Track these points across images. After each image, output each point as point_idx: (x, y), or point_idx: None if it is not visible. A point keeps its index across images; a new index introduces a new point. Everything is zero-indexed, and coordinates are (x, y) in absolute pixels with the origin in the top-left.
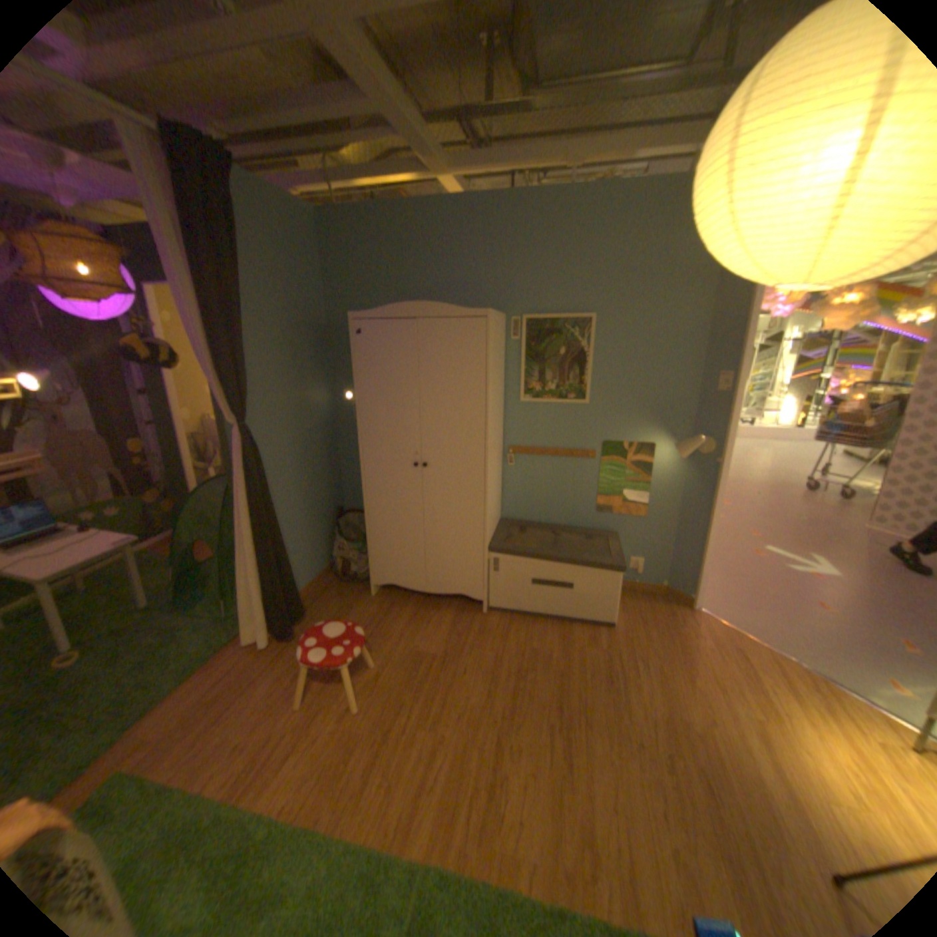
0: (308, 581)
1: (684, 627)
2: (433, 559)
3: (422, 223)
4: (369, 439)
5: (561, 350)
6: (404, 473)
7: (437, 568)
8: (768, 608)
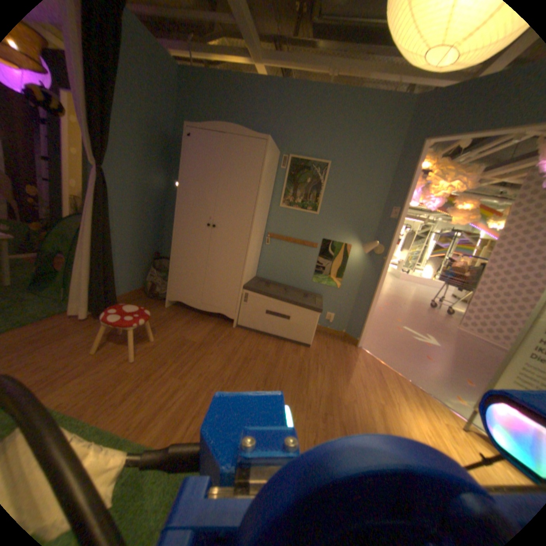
0: (125, 292)
1: (348, 354)
2: (208, 290)
3: (241, 88)
4: (182, 205)
5: (307, 180)
6: (200, 230)
7: (209, 295)
8: (397, 353)
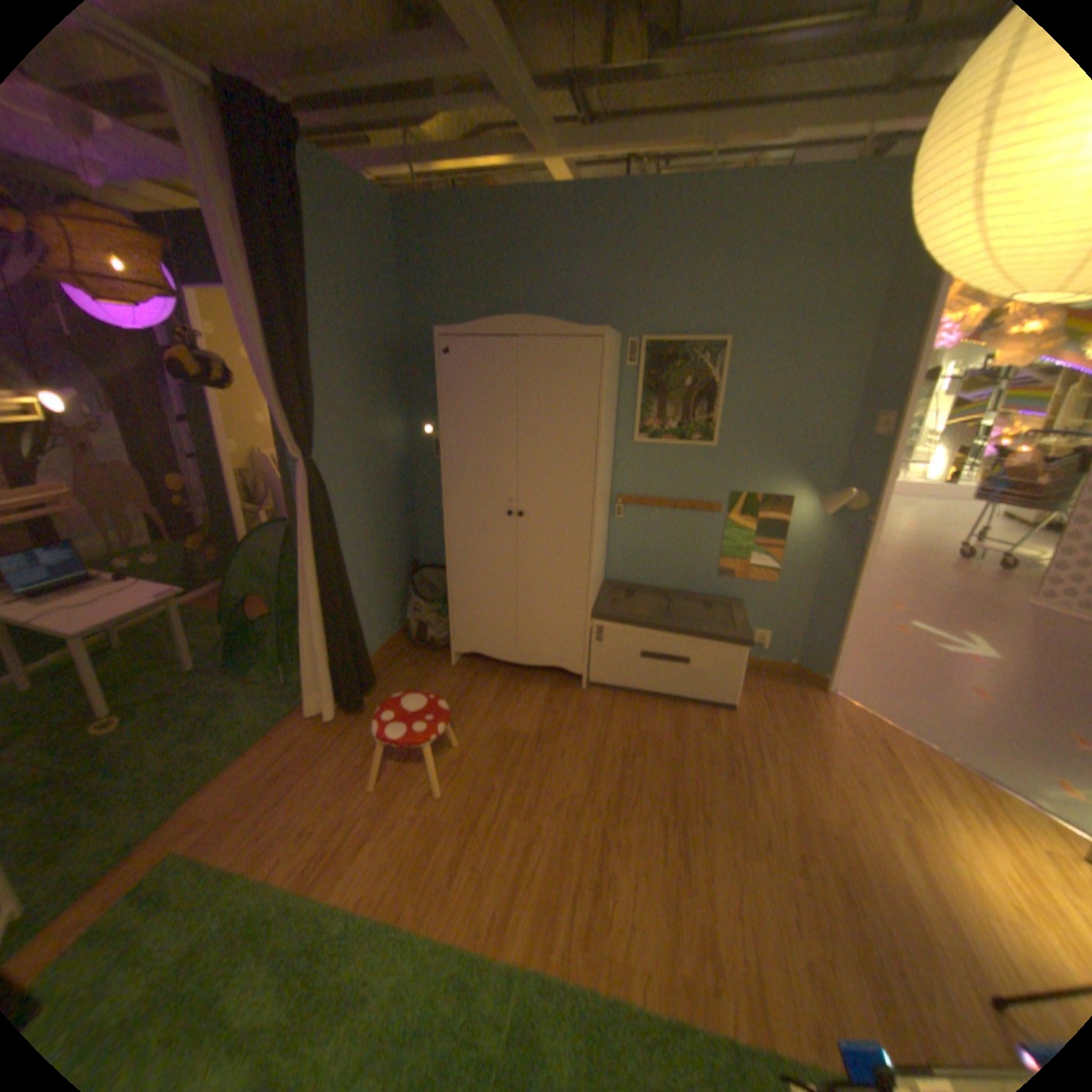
0: (379, 646)
1: (816, 712)
2: (525, 625)
3: (523, 219)
4: (455, 482)
5: (686, 380)
6: (495, 523)
7: (530, 635)
8: (915, 693)
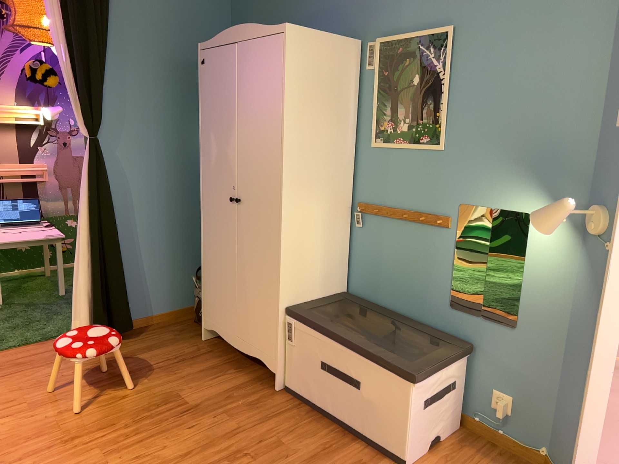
0: (164, 310)
1: None
2: (247, 313)
3: None
4: (205, 170)
5: (415, 79)
6: (225, 208)
7: (247, 323)
8: None
